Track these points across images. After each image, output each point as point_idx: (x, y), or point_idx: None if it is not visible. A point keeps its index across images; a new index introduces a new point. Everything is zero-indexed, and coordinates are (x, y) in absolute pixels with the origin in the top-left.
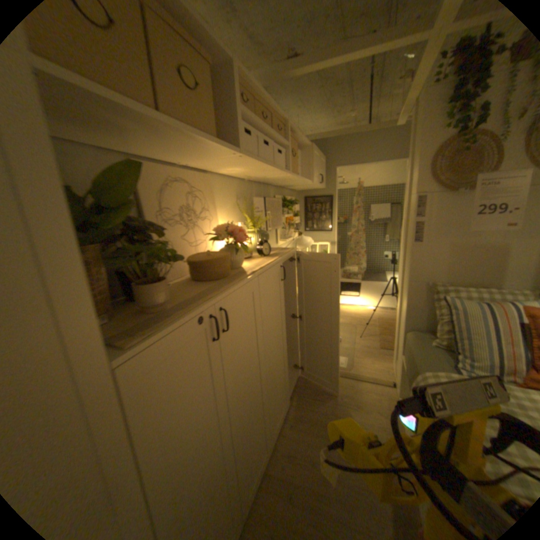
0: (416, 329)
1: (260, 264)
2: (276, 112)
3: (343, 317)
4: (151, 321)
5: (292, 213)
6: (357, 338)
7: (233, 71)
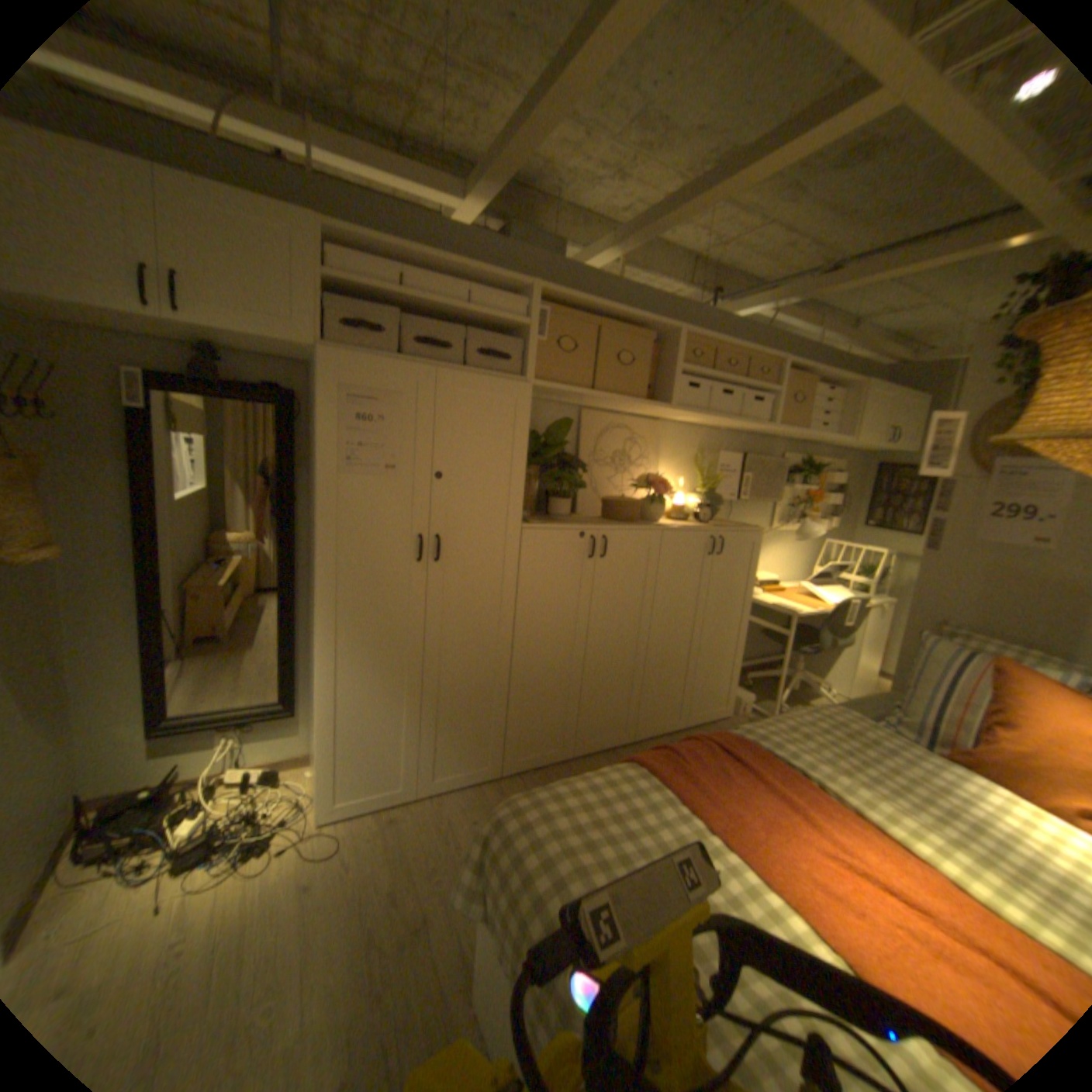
0: (907, 693)
1: (679, 526)
2: (758, 355)
3: None
4: (549, 523)
5: (828, 487)
6: None
7: (679, 339)
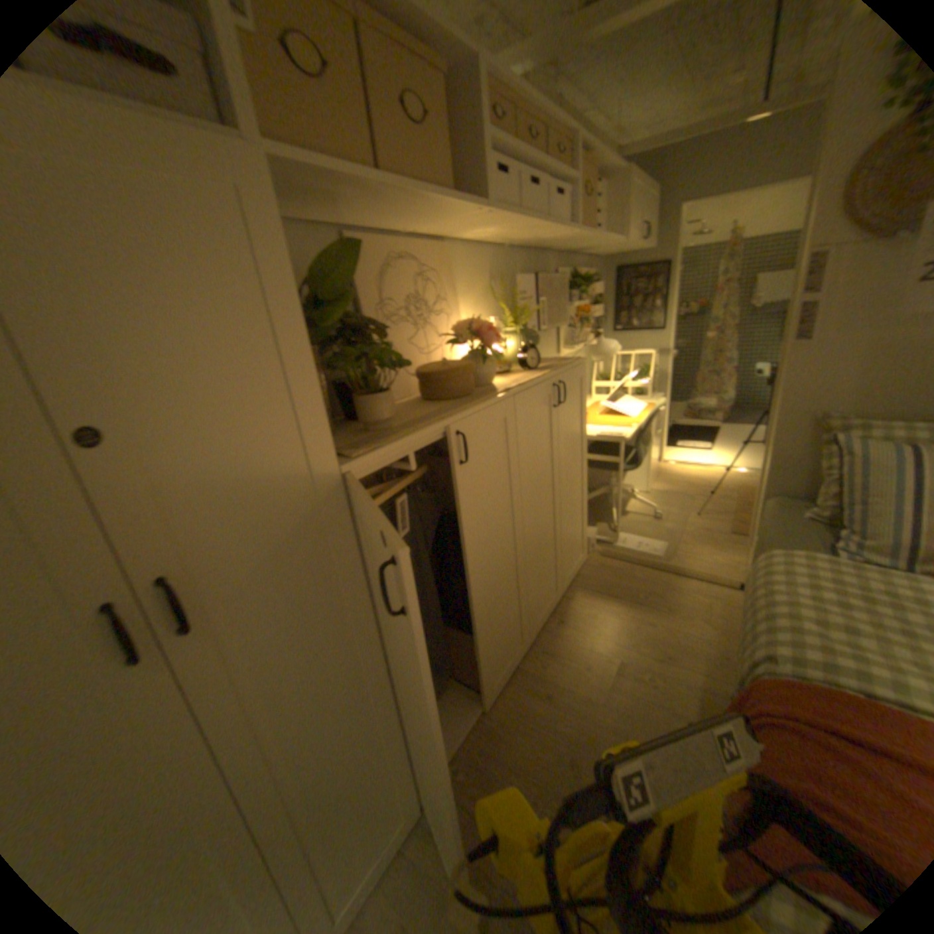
0: (785, 493)
1: (519, 381)
2: (553, 121)
3: (672, 483)
4: (373, 438)
5: (588, 299)
6: (691, 515)
7: (477, 74)
